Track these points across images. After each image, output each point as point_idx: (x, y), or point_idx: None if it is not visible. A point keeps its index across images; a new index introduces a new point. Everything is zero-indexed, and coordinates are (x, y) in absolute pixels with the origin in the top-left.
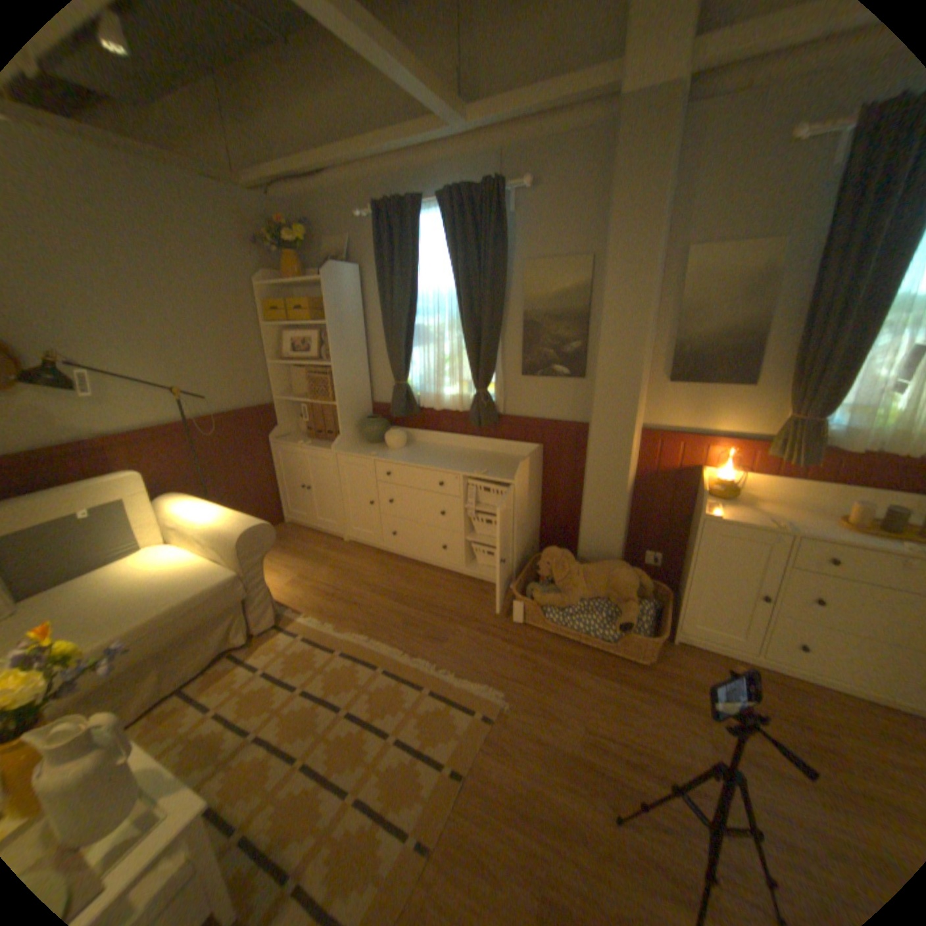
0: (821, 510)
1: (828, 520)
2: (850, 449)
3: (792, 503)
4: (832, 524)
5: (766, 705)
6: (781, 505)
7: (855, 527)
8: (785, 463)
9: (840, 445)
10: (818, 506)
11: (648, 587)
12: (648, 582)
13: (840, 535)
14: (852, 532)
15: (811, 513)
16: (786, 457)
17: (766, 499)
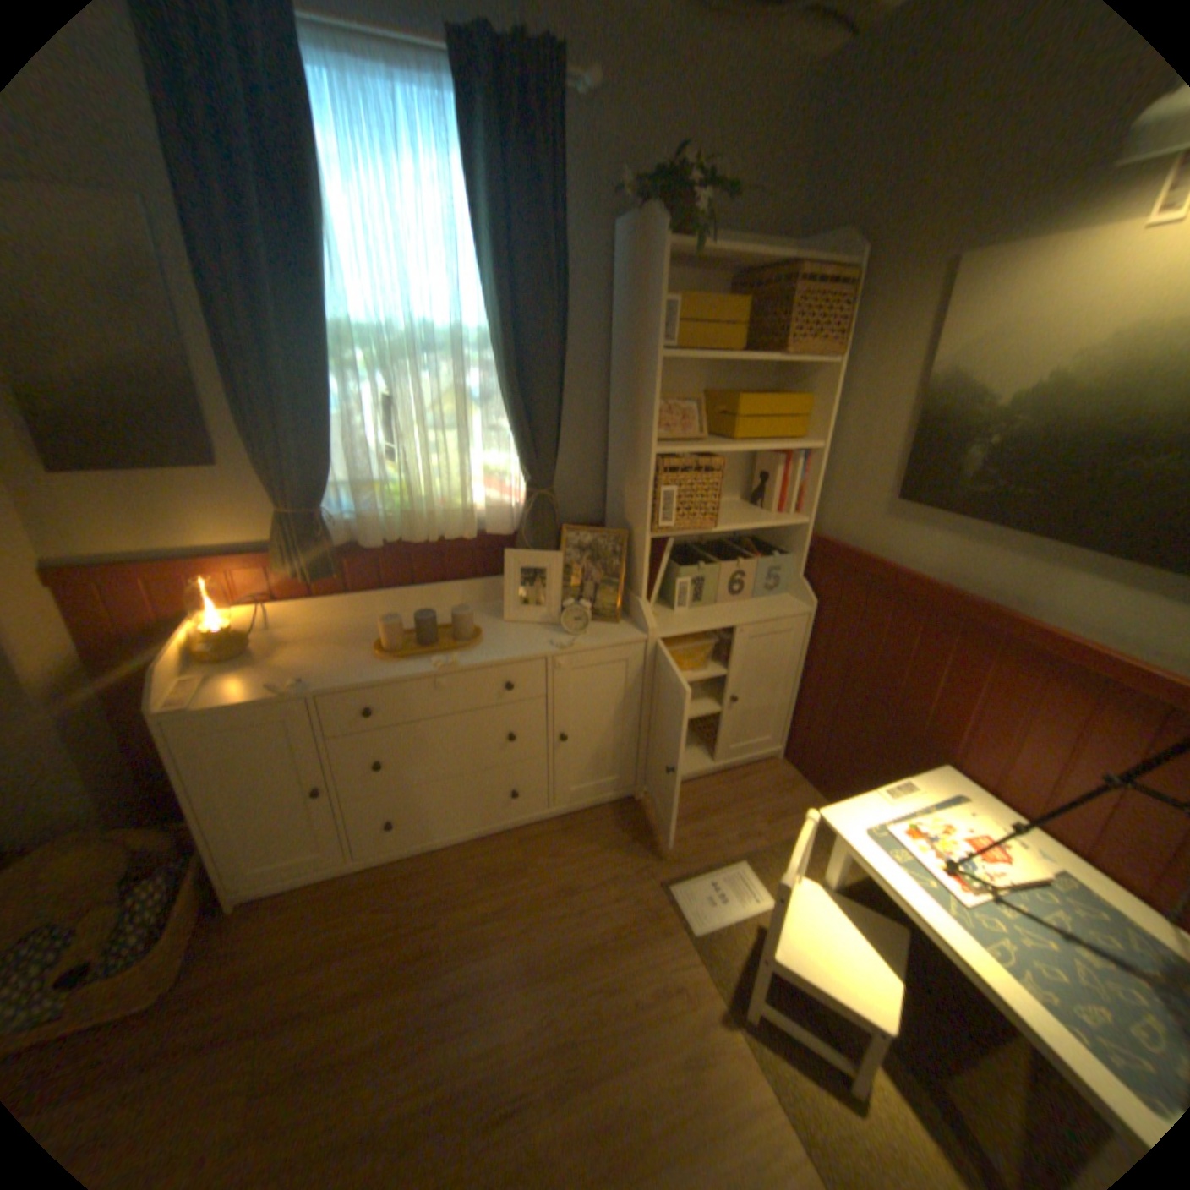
0: (364, 633)
1: (365, 647)
2: (365, 544)
3: (331, 632)
4: (365, 655)
5: (353, 935)
6: (314, 641)
7: (384, 652)
8: (290, 582)
9: (359, 539)
10: (364, 627)
11: (154, 847)
12: (146, 842)
13: (365, 671)
14: (384, 659)
15: (347, 643)
16: (288, 573)
17: (297, 637)
